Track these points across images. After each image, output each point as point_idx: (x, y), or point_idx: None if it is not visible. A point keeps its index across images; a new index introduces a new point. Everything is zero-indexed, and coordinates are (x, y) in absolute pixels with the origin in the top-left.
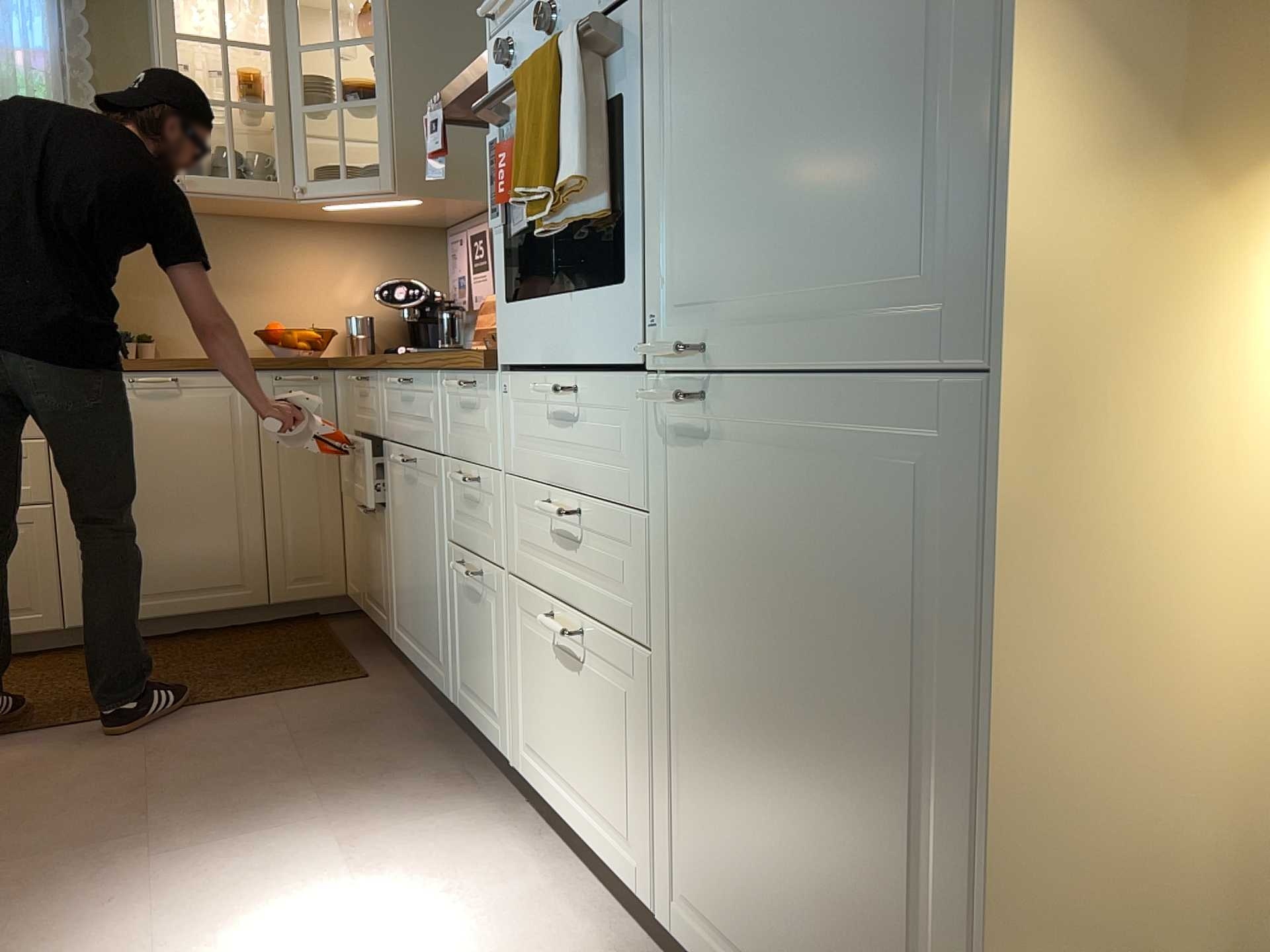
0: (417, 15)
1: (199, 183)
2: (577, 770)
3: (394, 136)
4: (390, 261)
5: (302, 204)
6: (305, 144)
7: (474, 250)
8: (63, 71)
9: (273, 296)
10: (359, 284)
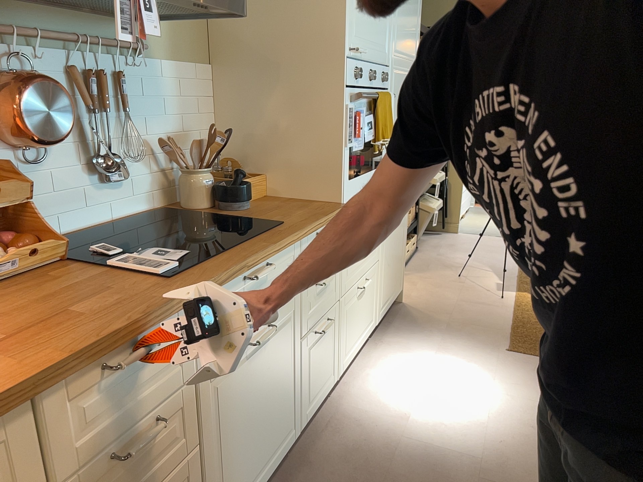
0: None
1: None
2: (361, 326)
3: None
4: None
5: None
6: None
7: None
8: None
9: None
10: None
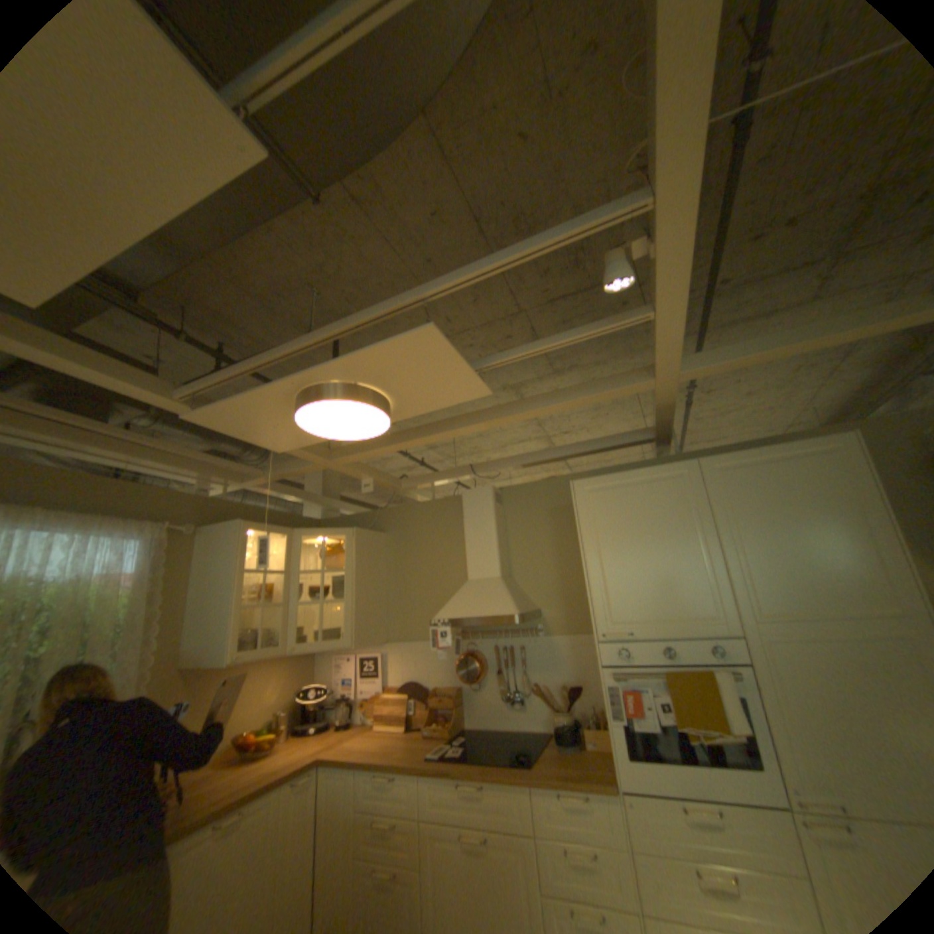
0: (362, 560)
1: (242, 659)
2: None
3: (353, 619)
4: (290, 674)
5: (285, 658)
6: (296, 624)
7: (362, 668)
8: (142, 590)
9: (230, 714)
10: (274, 692)
